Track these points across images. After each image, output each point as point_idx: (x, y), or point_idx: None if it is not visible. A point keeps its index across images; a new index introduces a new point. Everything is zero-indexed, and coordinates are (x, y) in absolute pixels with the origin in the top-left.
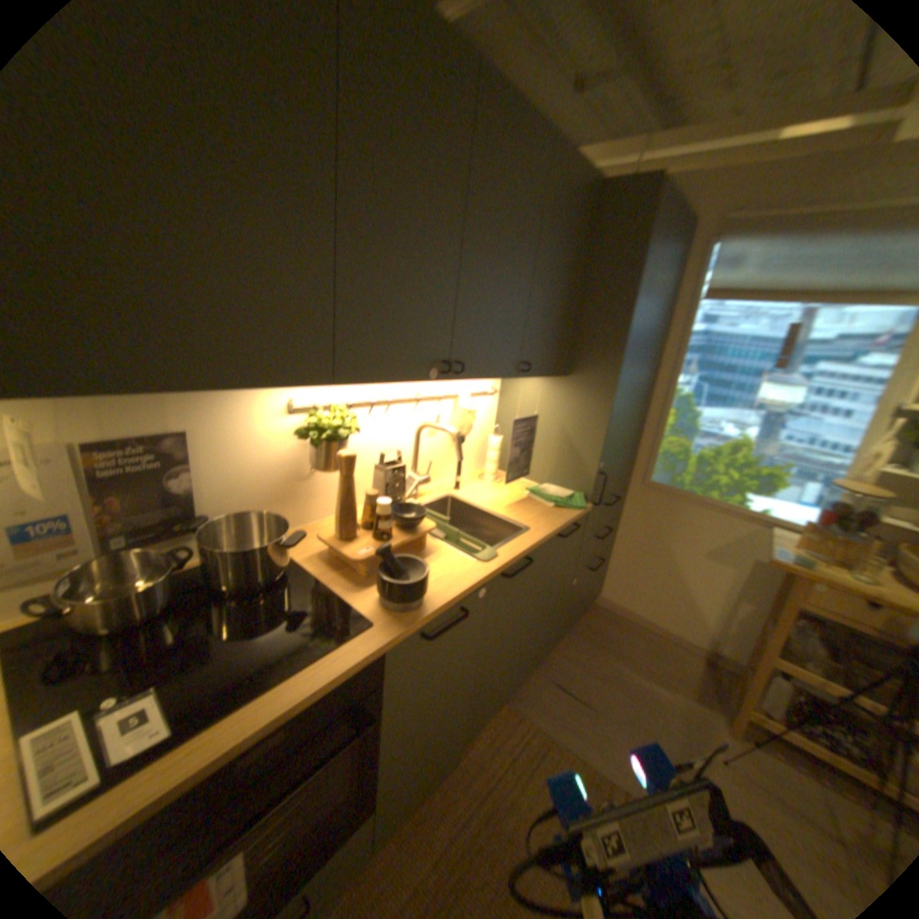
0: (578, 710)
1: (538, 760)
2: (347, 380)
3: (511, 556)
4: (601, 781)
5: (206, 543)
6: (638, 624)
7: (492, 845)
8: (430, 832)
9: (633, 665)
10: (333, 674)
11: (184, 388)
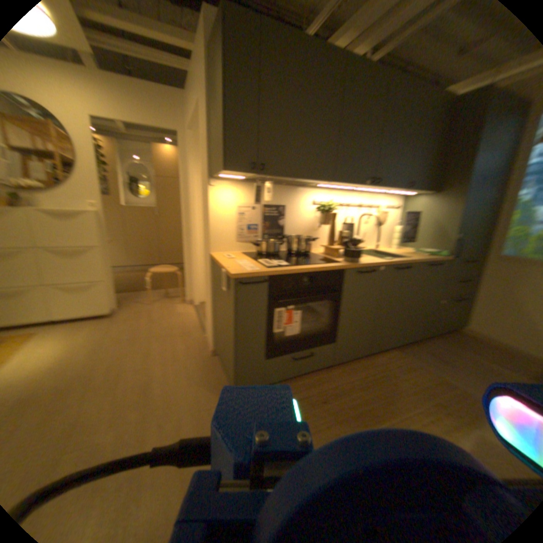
0: (442, 362)
1: (414, 369)
2: (338, 181)
3: (401, 261)
4: (450, 383)
5: (289, 239)
6: (495, 343)
7: (386, 382)
8: (358, 372)
9: (485, 356)
10: (330, 267)
11: (299, 177)
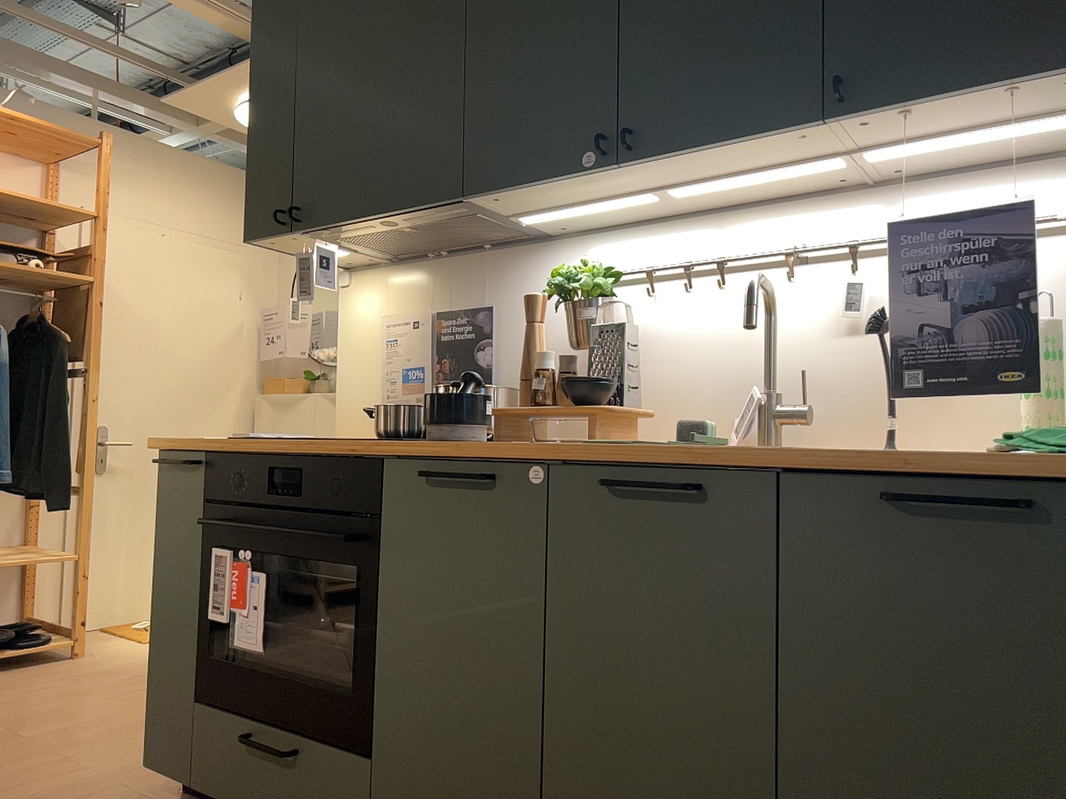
0: None
1: None
2: (499, 196)
3: (646, 456)
4: None
5: None
6: None
7: None
8: None
9: None
10: (340, 449)
11: (380, 217)
